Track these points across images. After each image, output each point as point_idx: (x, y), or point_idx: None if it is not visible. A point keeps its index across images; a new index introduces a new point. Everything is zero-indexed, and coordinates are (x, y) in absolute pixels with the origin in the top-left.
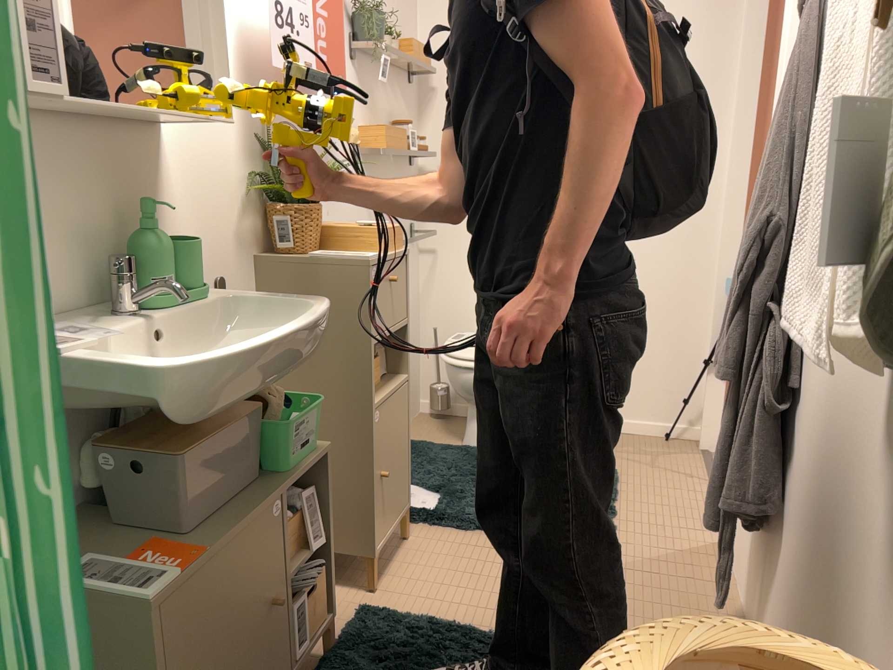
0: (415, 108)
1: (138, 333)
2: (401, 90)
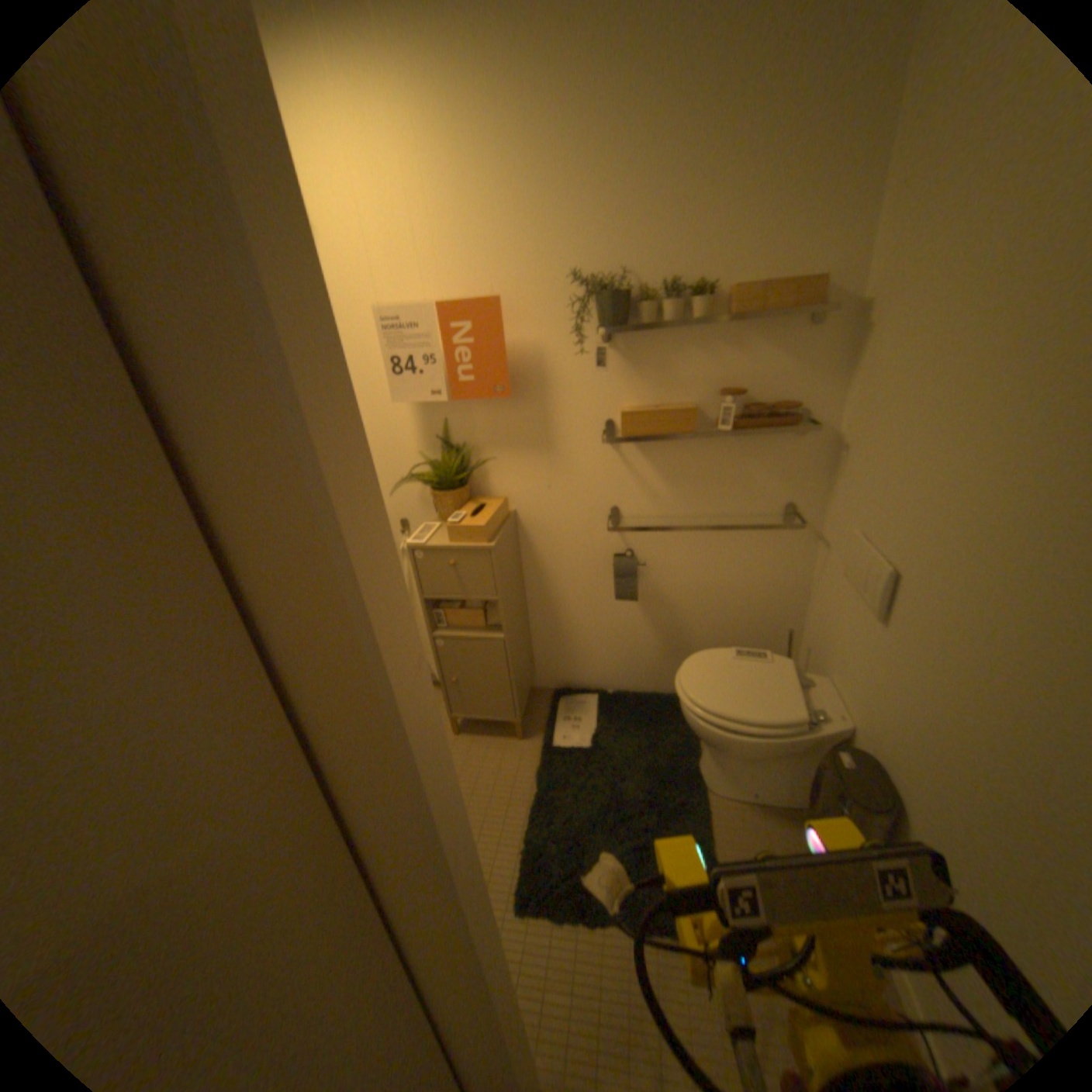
0: (839, 350)
1: None
2: (770, 338)
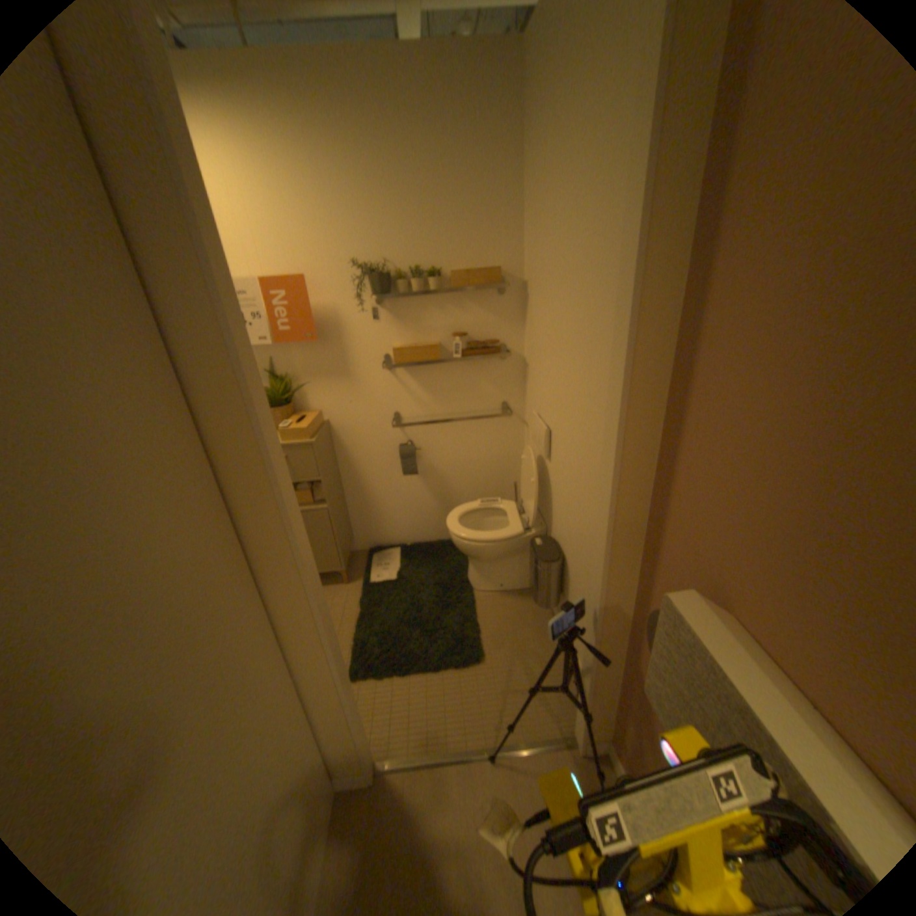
0: (516, 310)
1: None
2: (477, 303)
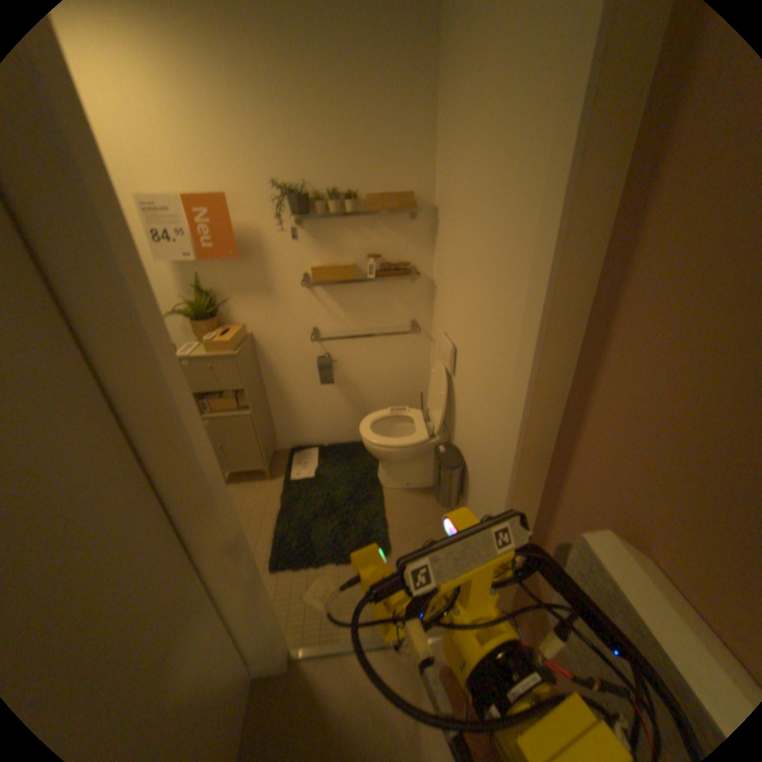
0: (426, 235)
1: None
2: (391, 227)
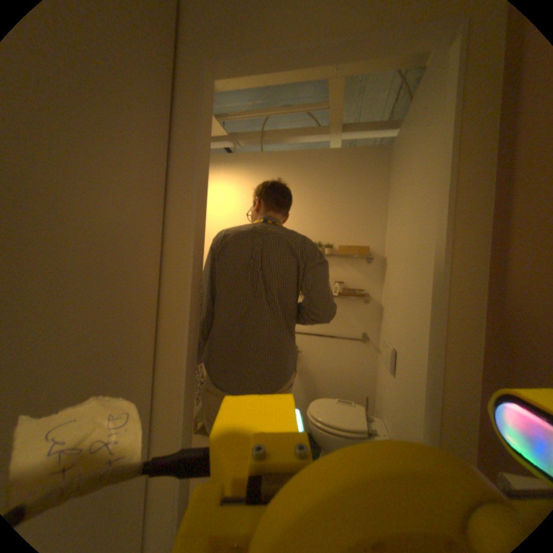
0: (379, 272)
1: None
2: (353, 264)
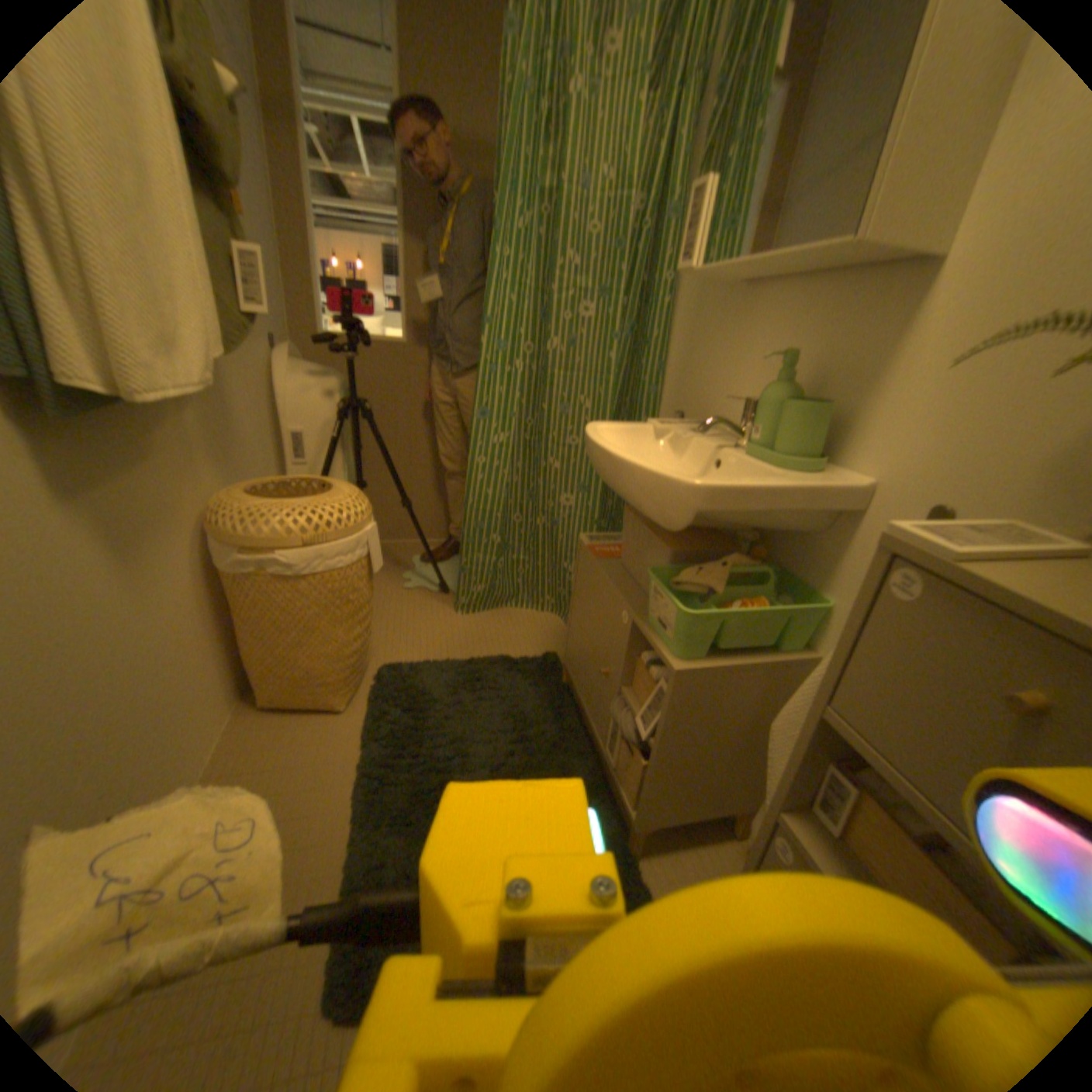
0: None
1: (706, 454)
2: None
